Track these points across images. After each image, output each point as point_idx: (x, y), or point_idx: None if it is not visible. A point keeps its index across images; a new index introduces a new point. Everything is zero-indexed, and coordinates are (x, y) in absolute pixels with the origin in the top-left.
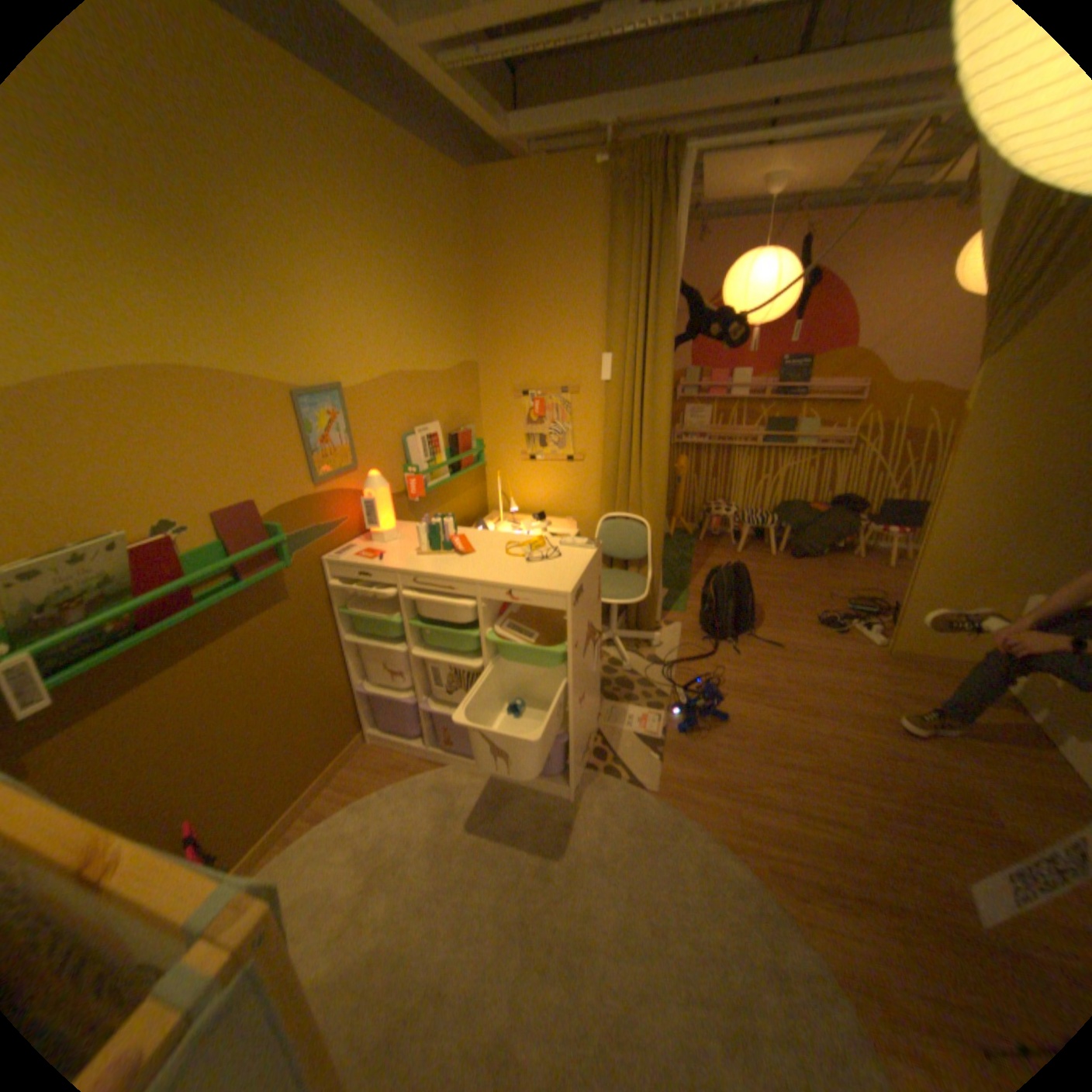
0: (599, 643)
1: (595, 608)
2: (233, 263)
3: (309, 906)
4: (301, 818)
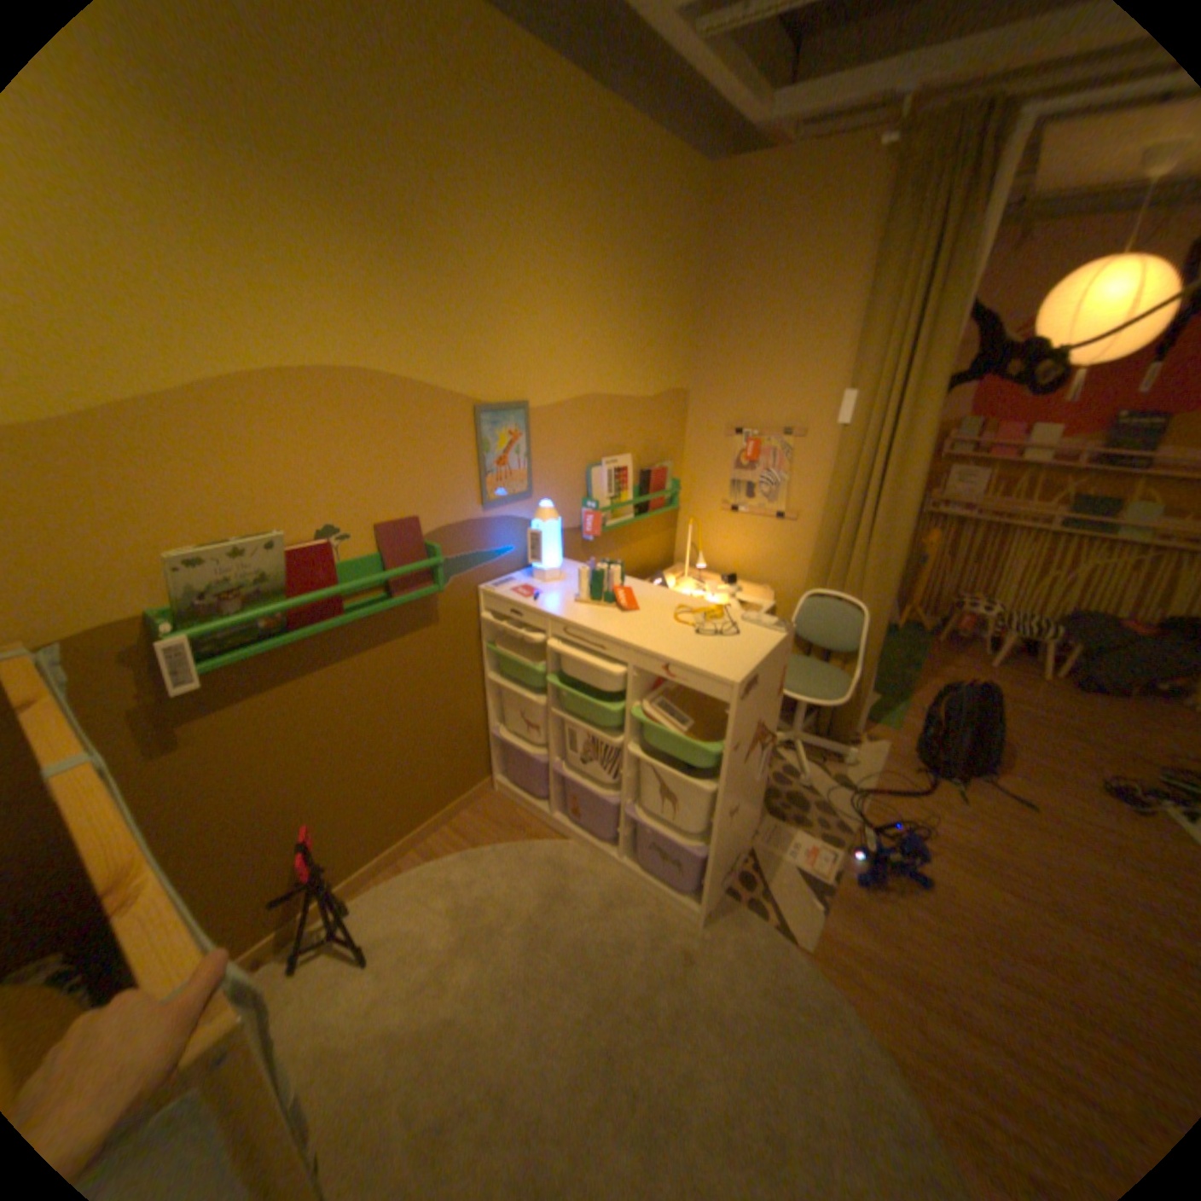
0: (771, 747)
1: (773, 705)
2: (435, 265)
3: (401, 945)
4: (416, 849)
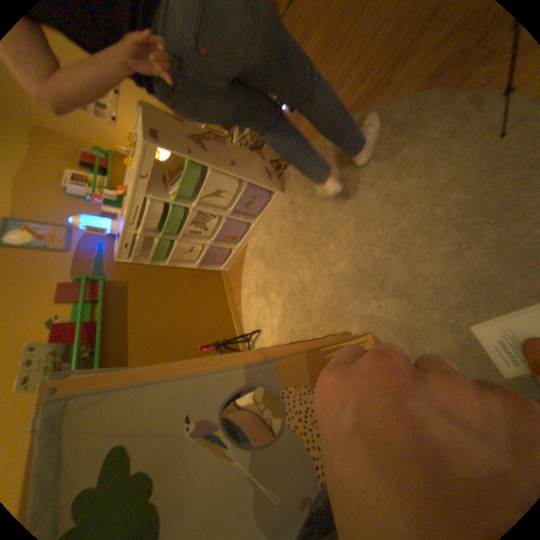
0: (213, 135)
1: (185, 127)
2: None
3: (260, 316)
4: (237, 306)
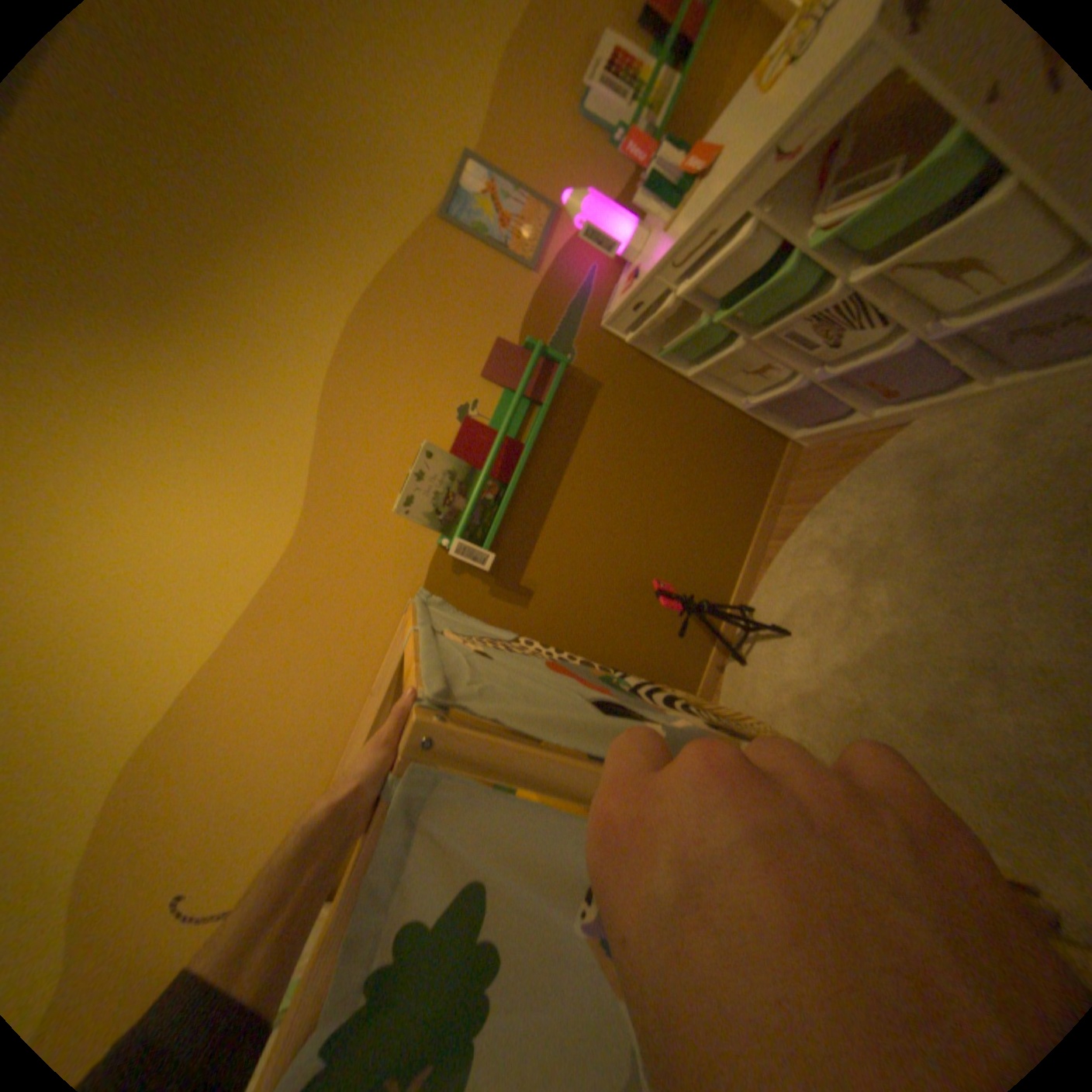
0: None
1: None
2: (302, 172)
3: (809, 606)
4: (773, 538)
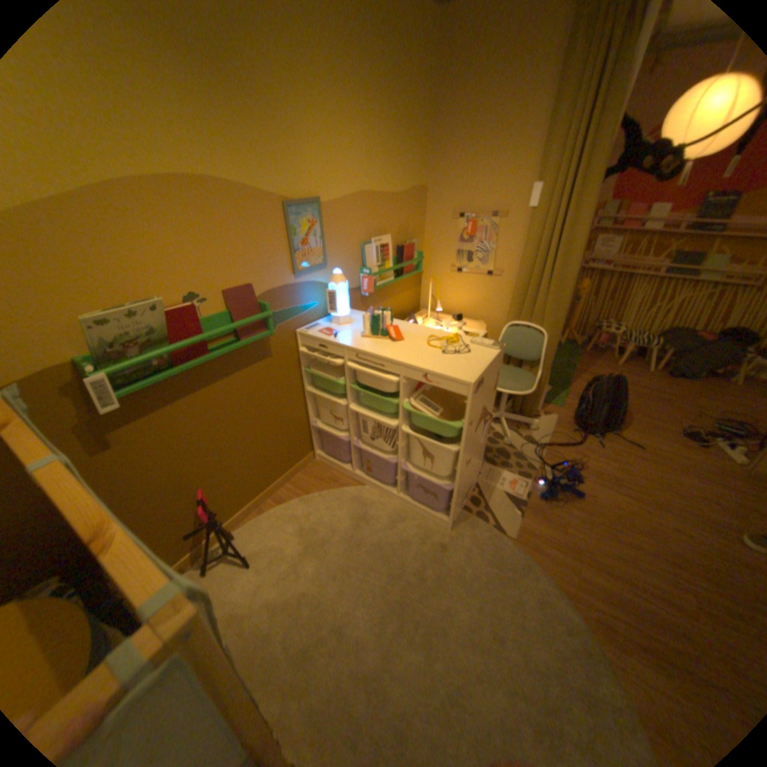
0: (489, 422)
1: (491, 396)
2: (245, 91)
3: (269, 554)
4: (271, 498)
